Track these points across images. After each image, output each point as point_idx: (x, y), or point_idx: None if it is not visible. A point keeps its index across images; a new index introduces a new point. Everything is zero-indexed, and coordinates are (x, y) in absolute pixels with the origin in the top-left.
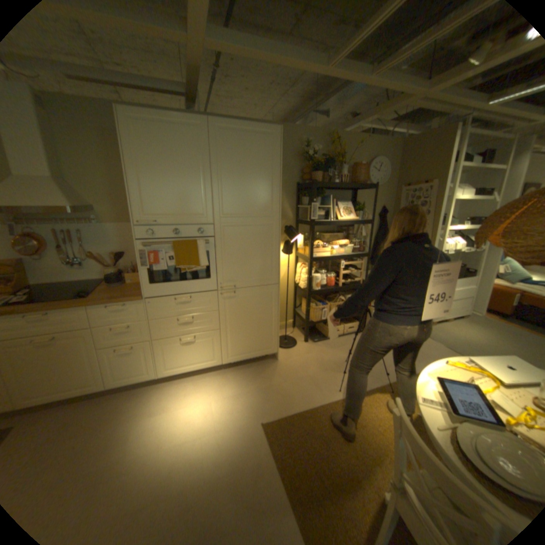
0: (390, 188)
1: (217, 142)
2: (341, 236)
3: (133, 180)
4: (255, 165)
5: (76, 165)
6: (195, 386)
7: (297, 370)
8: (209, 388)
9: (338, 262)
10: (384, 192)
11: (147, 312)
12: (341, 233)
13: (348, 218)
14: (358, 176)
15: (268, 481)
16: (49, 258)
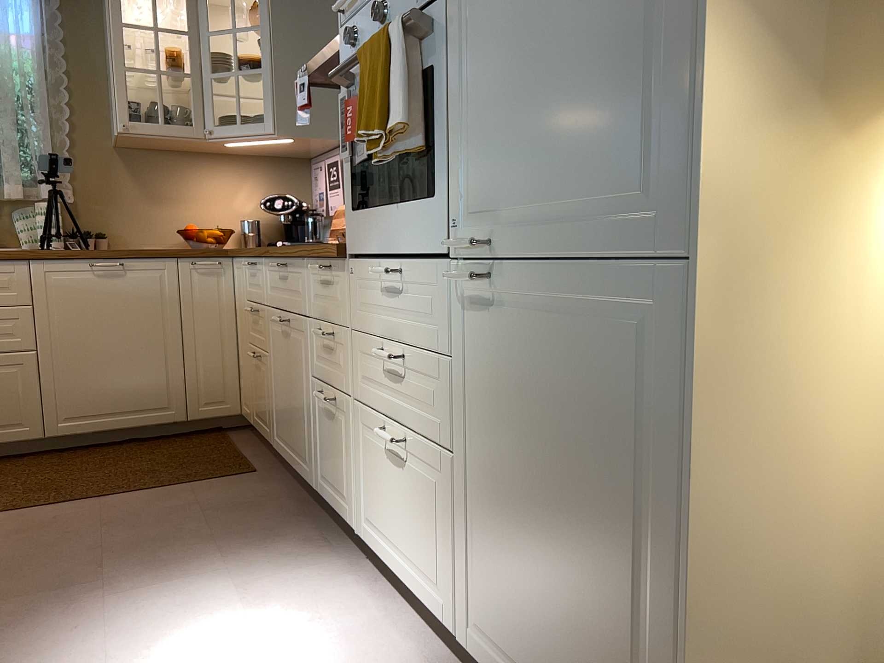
0: None
1: None
2: None
3: None
4: None
5: None
6: (370, 639)
7: None
8: None
9: None
10: None
11: (352, 302)
12: None
13: None
14: None
15: None
16: None
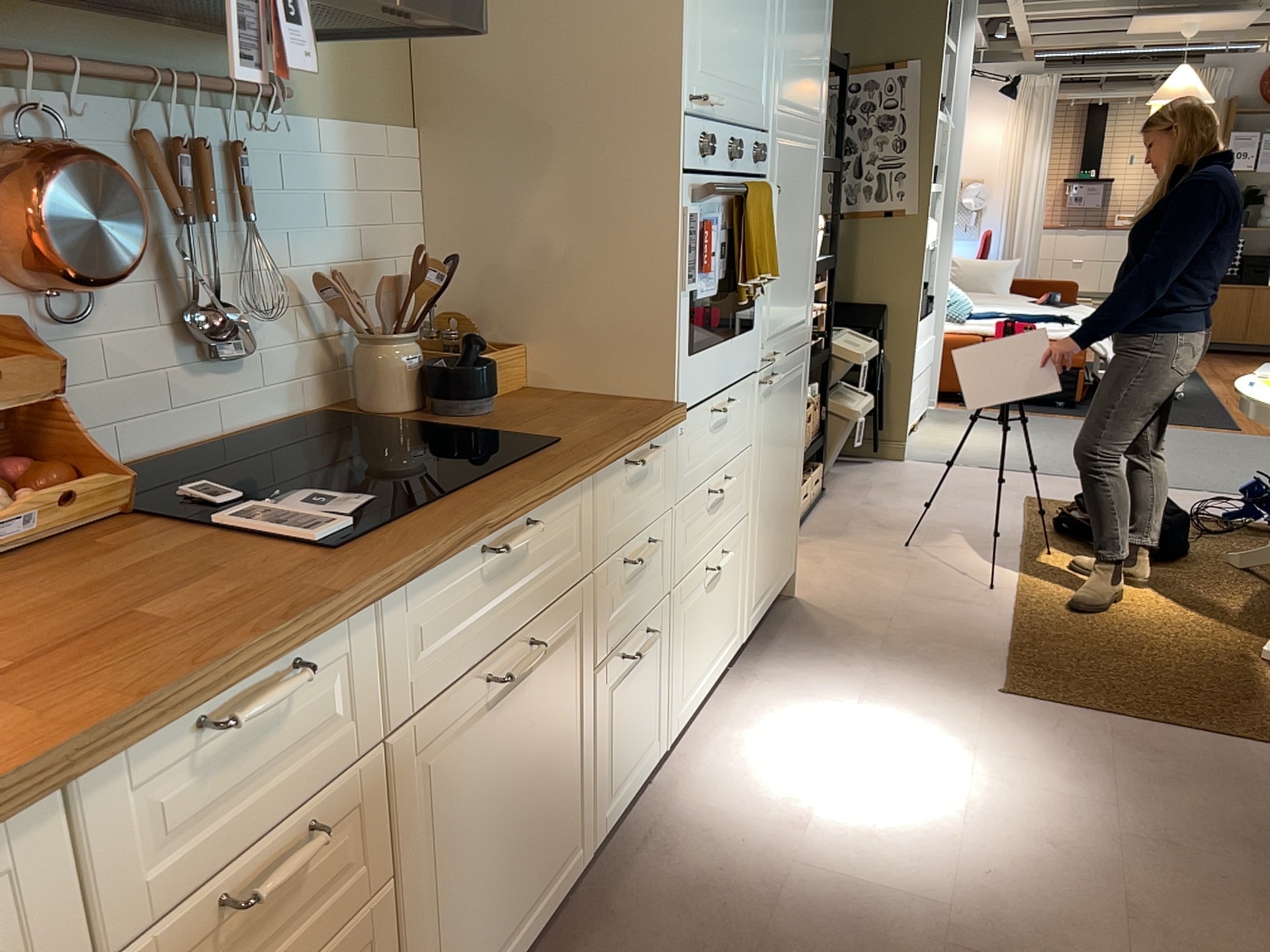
0: None
1: None
2: None
3: None
4: None
5: None
6: (748, 725)
7: (863, 593)
8: (787, 709)
9: None
10: None
11: (677, 470)
12: None
13: None
14: None
15: (1155, 737)
16: (118, 307)
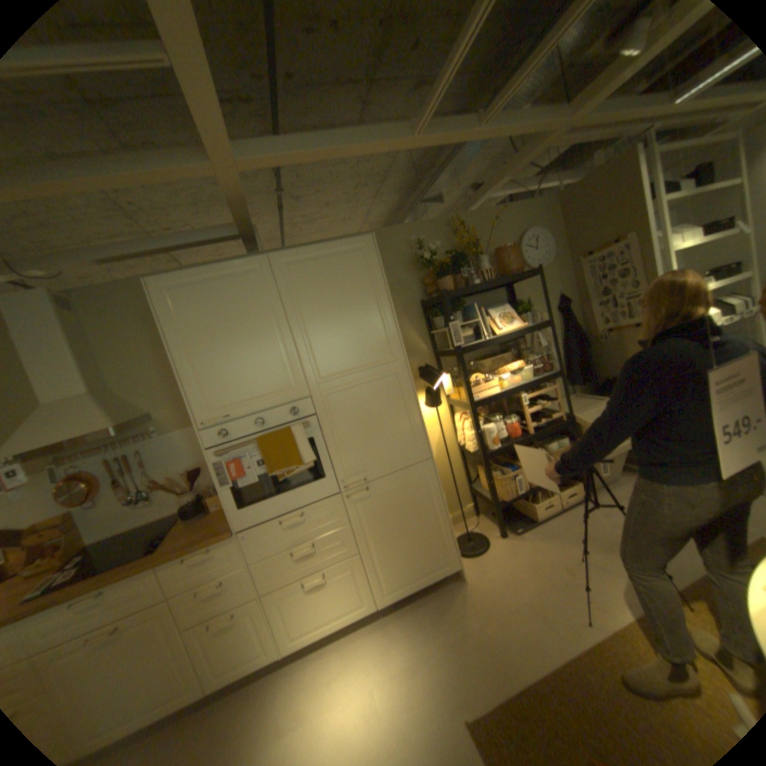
0: (562, 267)
1: (288, 282)
2: (509, 357)
3: (185, 367)
4: (349, 296)
5: (120, 367)
6: (342, 659)
7: (502, 595)
8: (365, 660)
9: (516, 397)
10: (554, 275)
11: (243, 553)
12: (508, 353)
13: (510, 327)
14: (506, 264)
15: None
16: (106, 501)
